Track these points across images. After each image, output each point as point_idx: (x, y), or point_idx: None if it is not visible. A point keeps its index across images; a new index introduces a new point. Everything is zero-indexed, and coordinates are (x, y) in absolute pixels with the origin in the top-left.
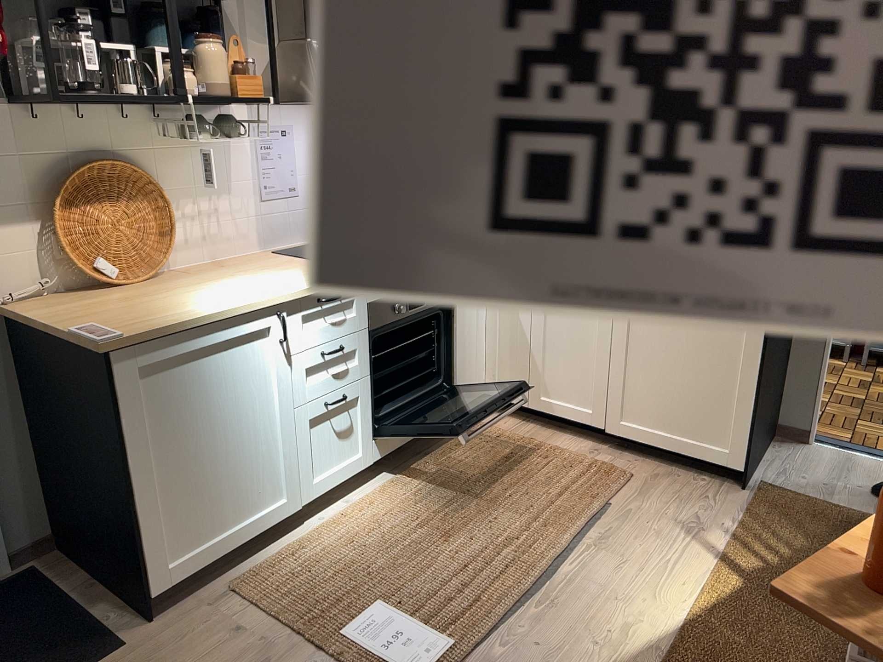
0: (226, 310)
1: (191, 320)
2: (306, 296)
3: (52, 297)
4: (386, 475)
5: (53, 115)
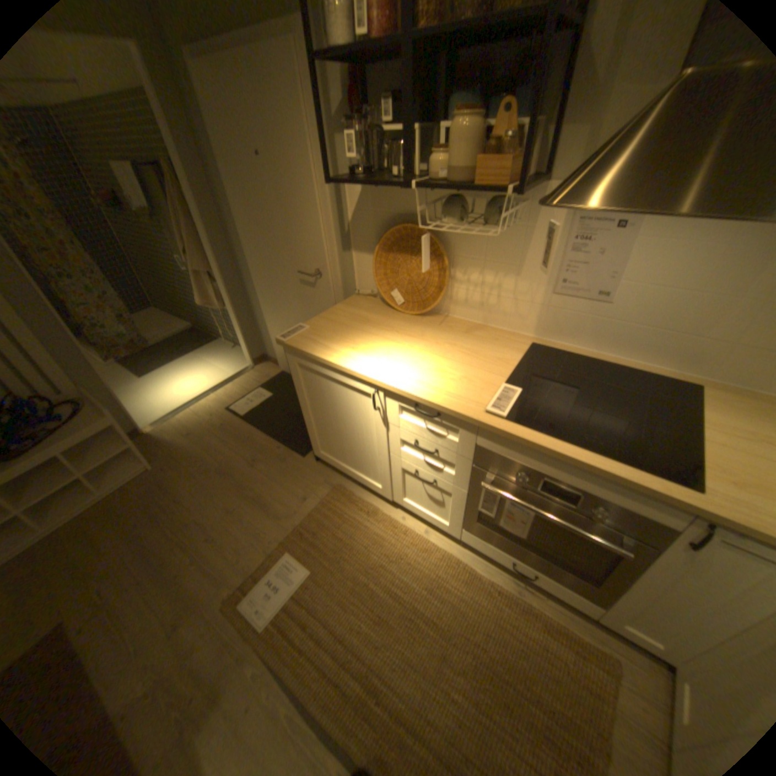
0: (336, 363)
1: (315, 356)
2: (403, 395)
3: (370, 300)
4: (473, 557)
5: (391, 183)
